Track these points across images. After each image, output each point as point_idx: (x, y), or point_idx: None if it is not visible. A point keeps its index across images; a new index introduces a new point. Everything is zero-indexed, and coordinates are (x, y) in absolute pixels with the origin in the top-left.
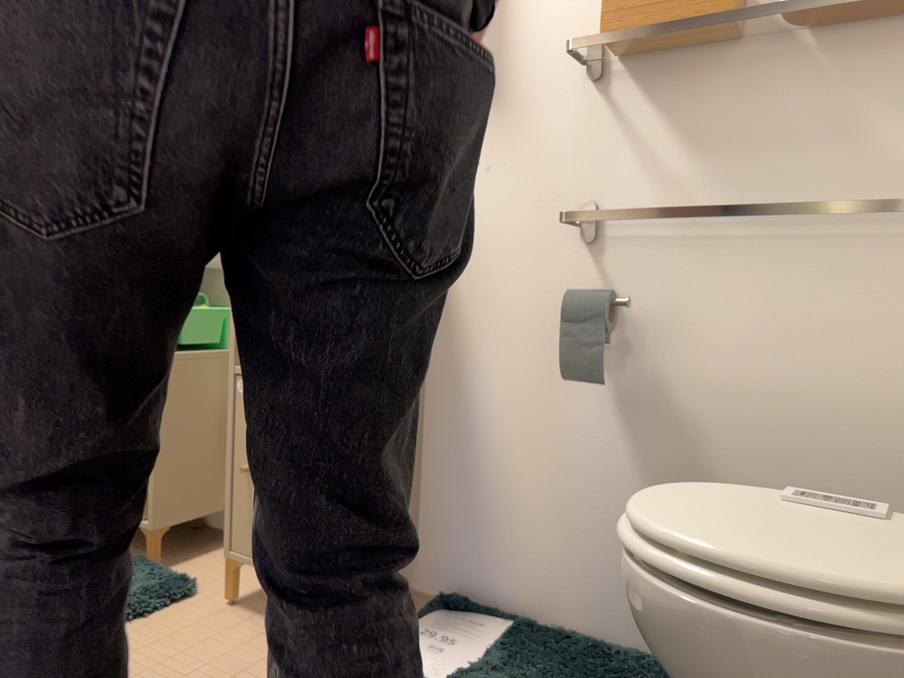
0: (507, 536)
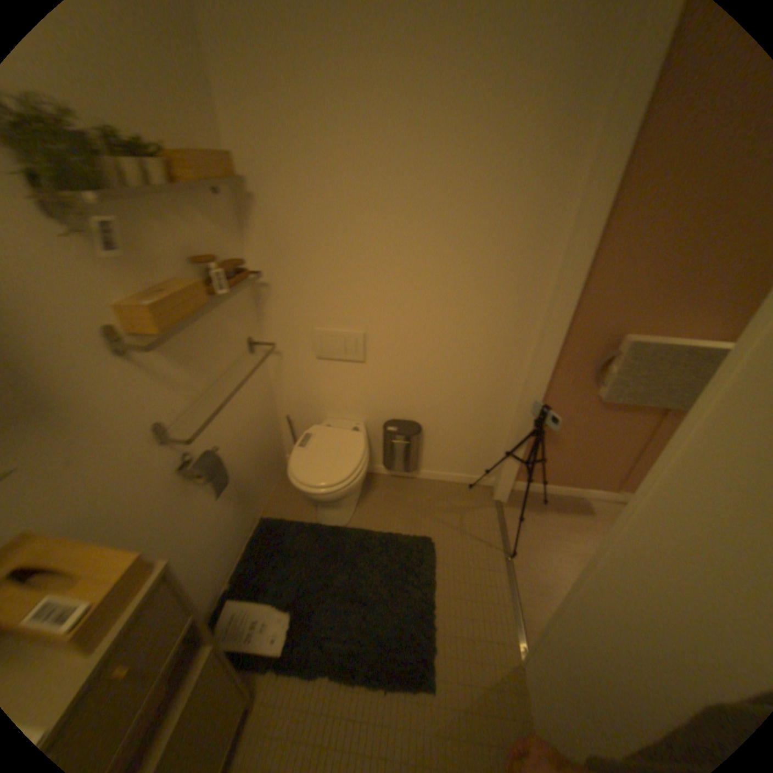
0: (195, 593)
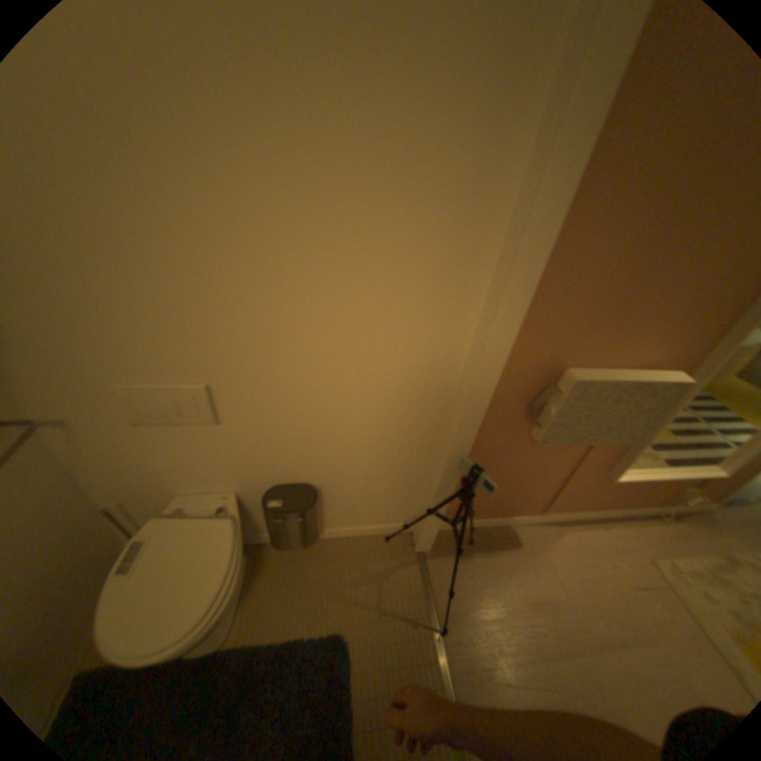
0: None
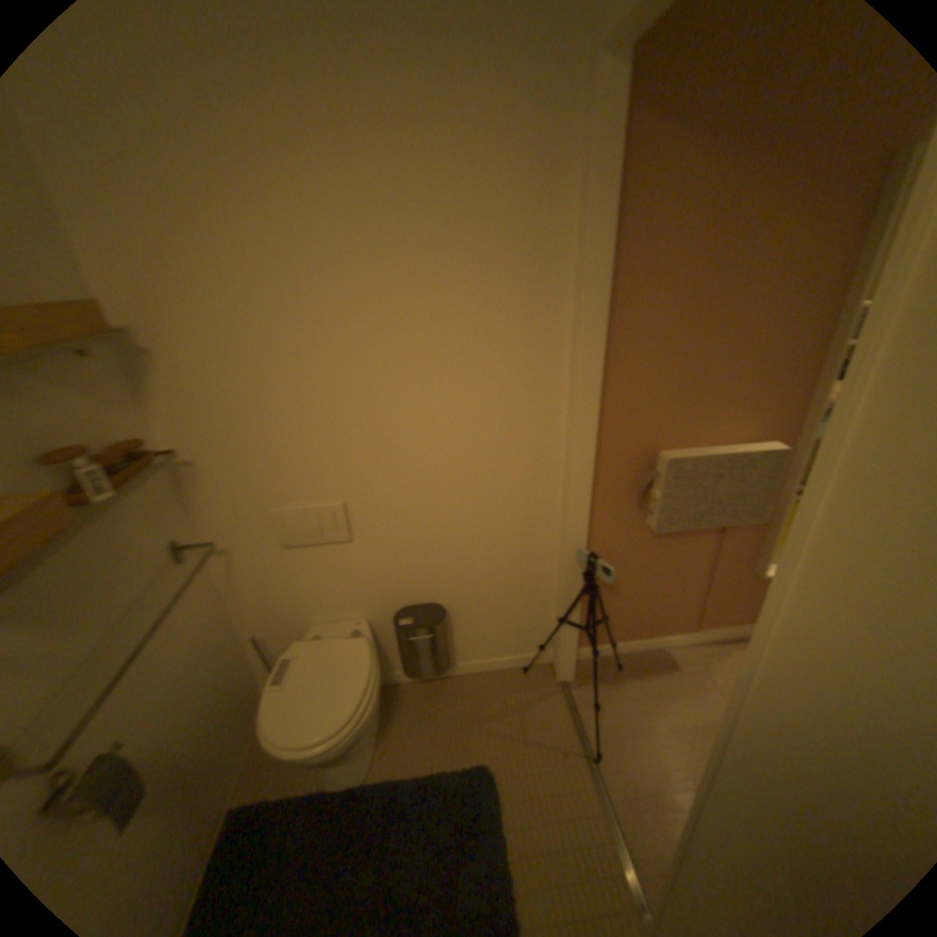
0: None
